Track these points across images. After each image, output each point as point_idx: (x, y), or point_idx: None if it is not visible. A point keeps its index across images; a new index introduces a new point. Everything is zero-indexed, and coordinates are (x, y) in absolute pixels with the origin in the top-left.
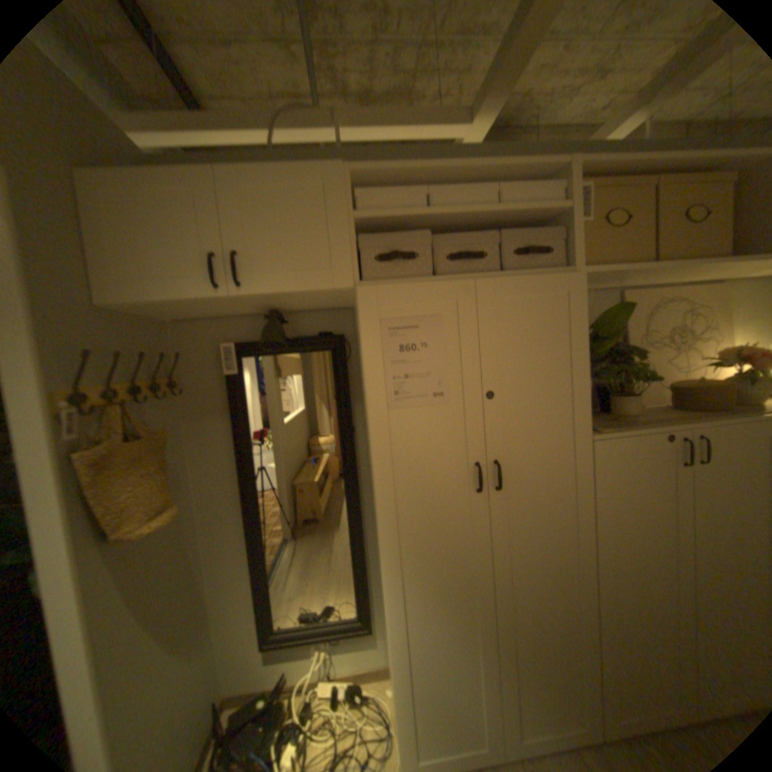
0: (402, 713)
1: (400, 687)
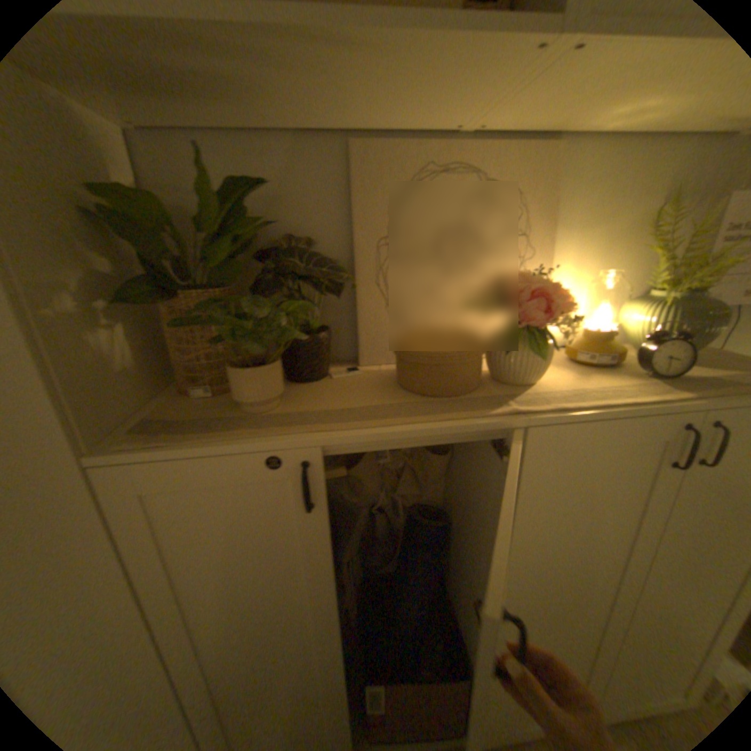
0: None
1: None
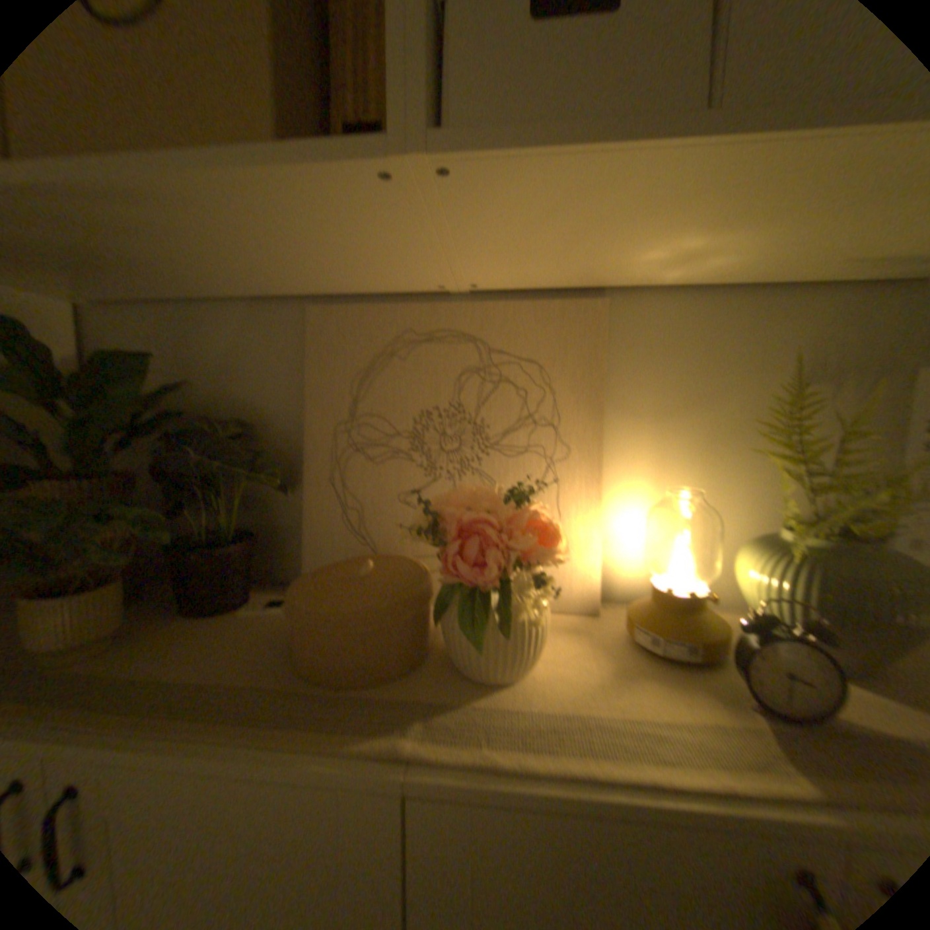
0: None
1: None
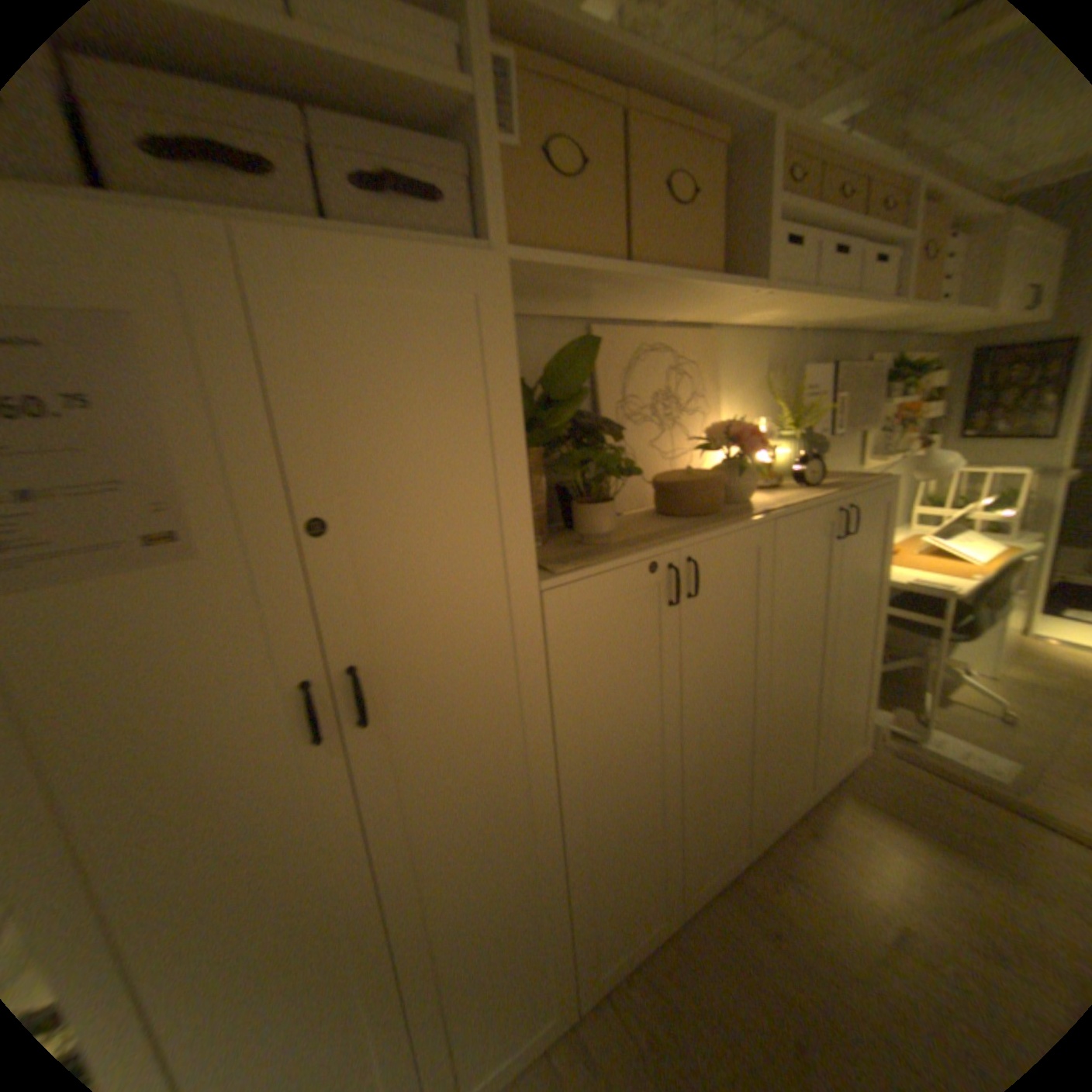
0: None
1: None
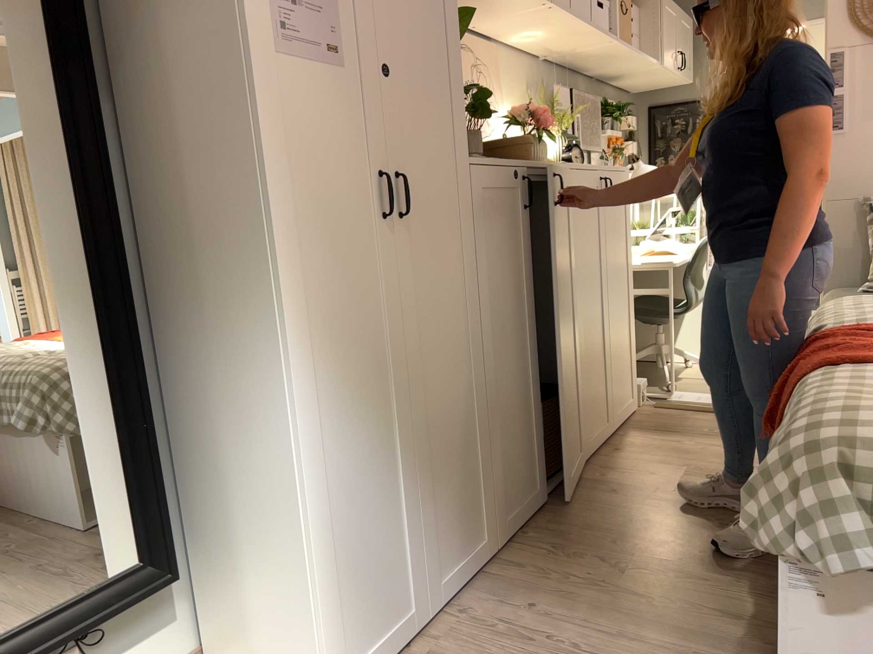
0: (320, 600)
1: (315, 556)
